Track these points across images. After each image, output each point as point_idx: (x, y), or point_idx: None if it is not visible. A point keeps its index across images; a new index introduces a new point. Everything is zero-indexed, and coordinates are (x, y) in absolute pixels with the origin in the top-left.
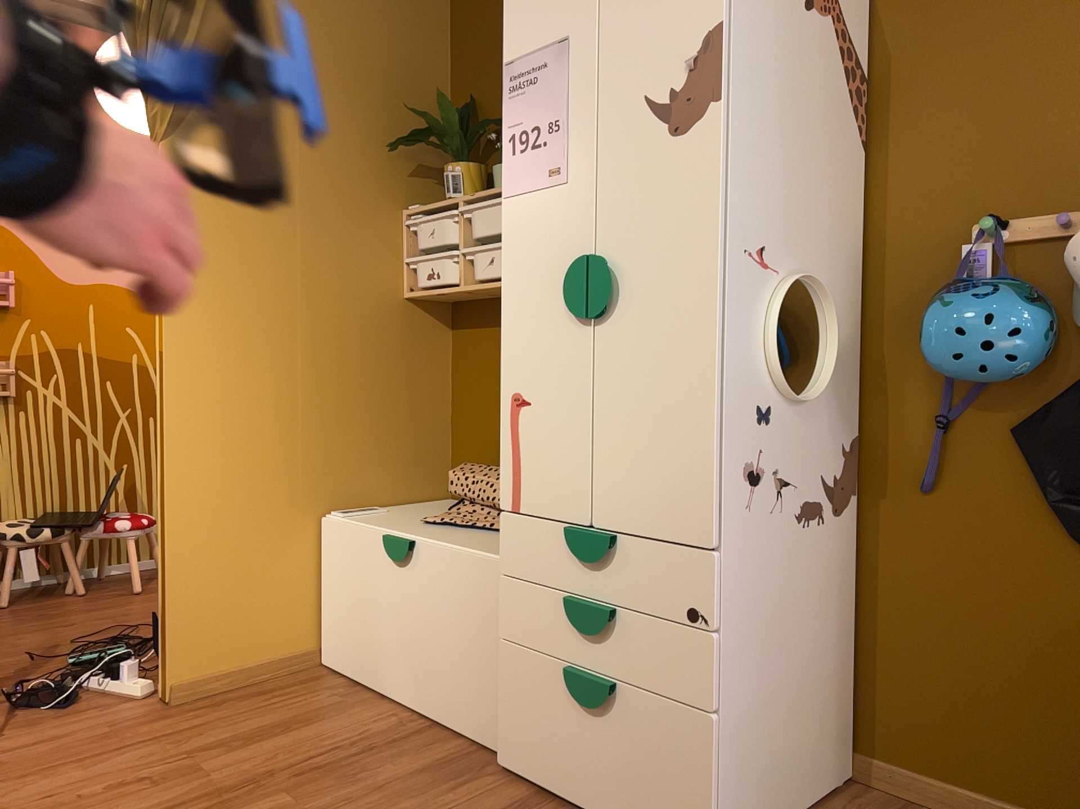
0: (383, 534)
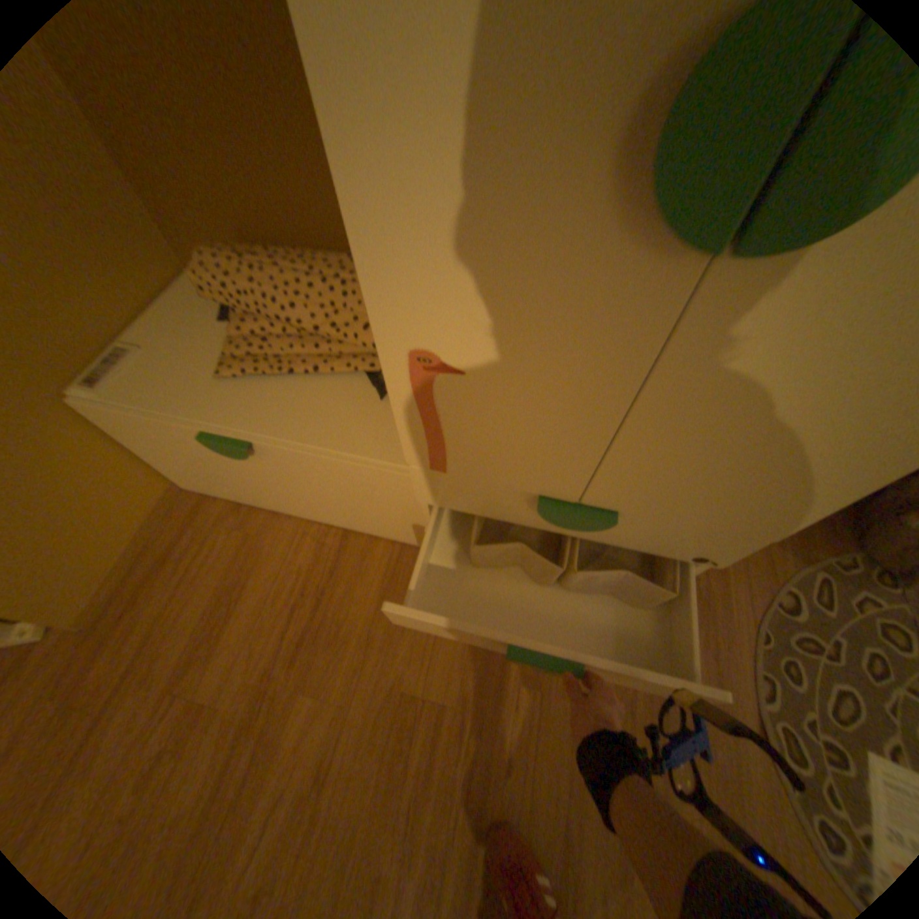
0: (192, 427)
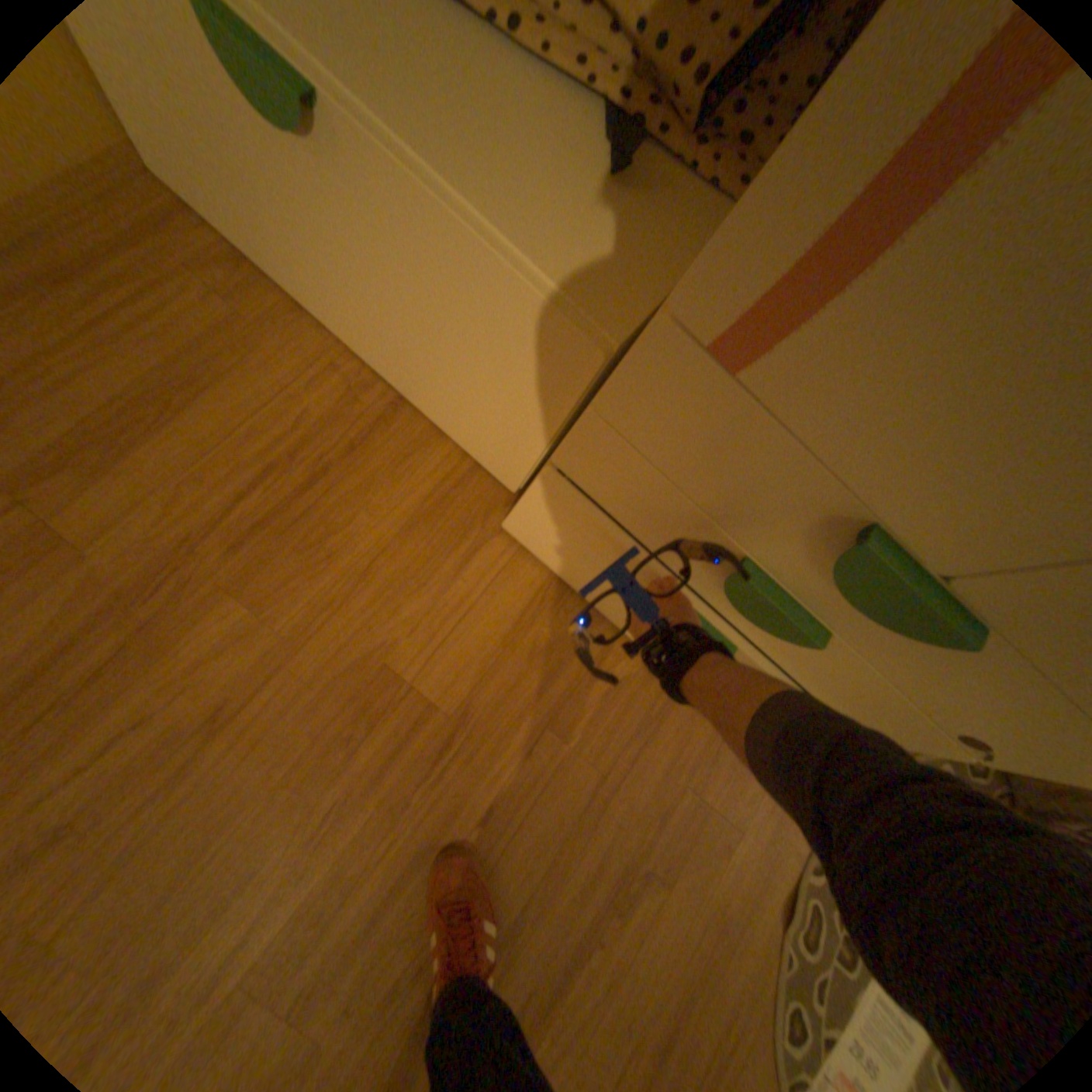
0: None
